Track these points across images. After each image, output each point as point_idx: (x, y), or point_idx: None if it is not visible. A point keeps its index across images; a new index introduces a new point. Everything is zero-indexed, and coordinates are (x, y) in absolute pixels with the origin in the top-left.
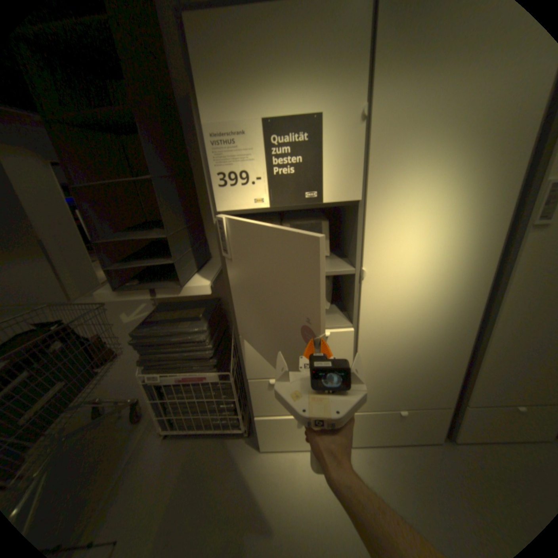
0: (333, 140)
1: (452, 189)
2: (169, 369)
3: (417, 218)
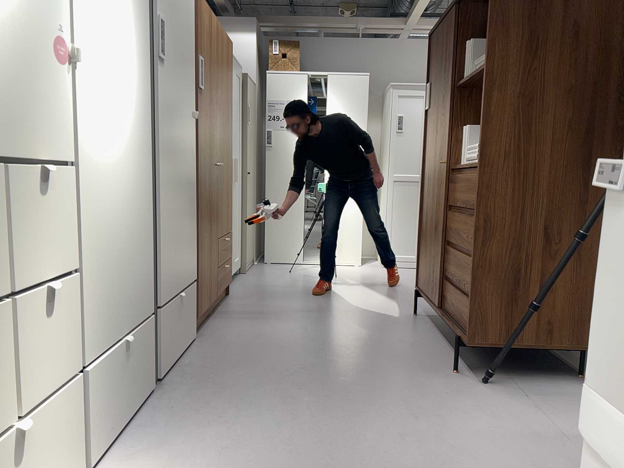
0: None
1: None
2: None
3: None
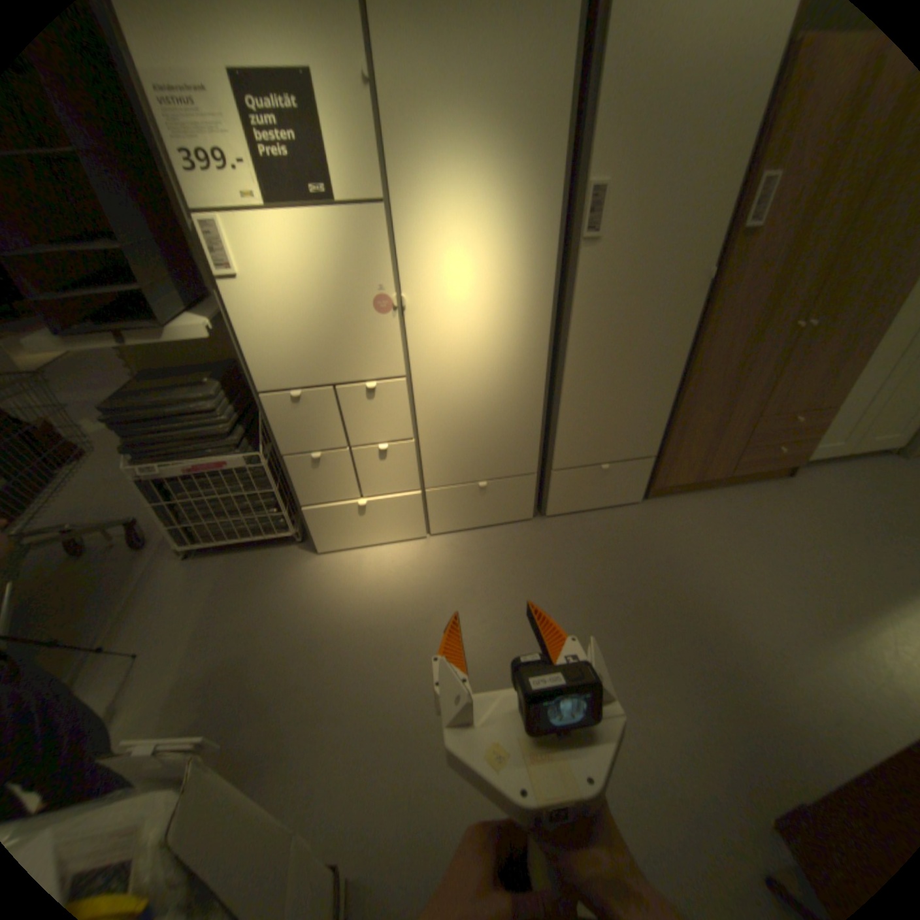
0: (333, 112)
1: (489, 189)
2: (172, 455)
3: (455, 227)
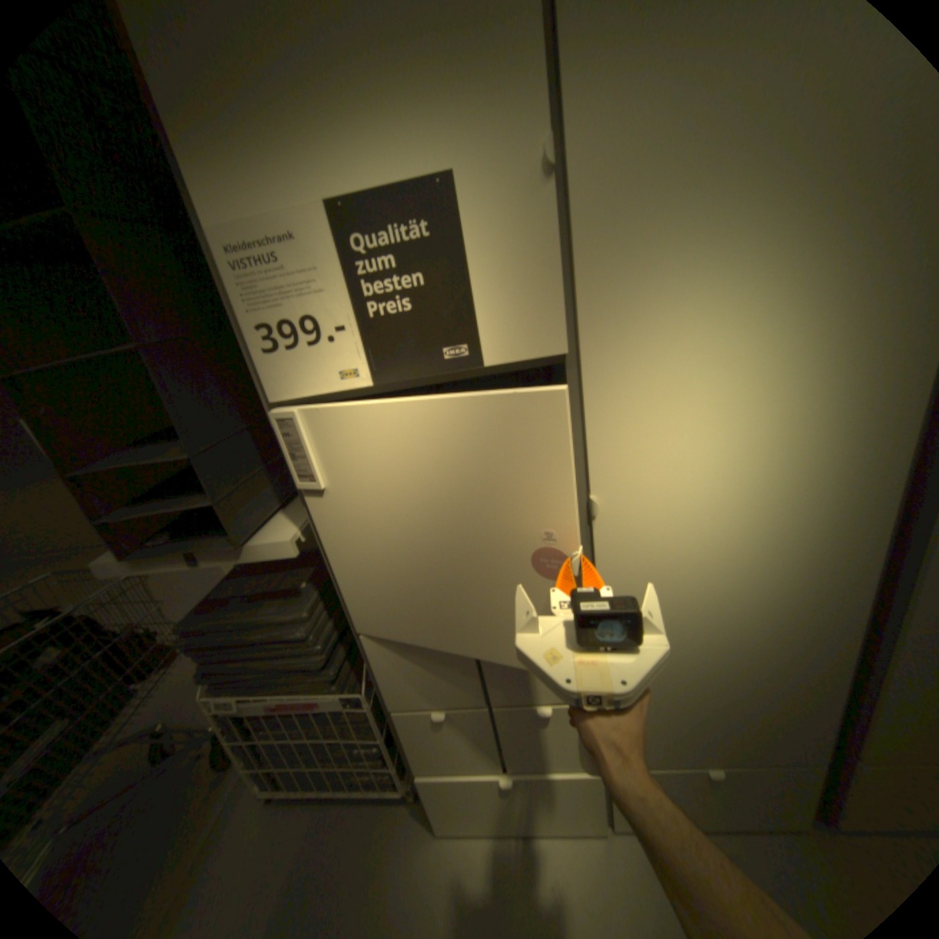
0: (486, 229)
1: (781, 309)
2: (252, 688)
3: (701, 382)
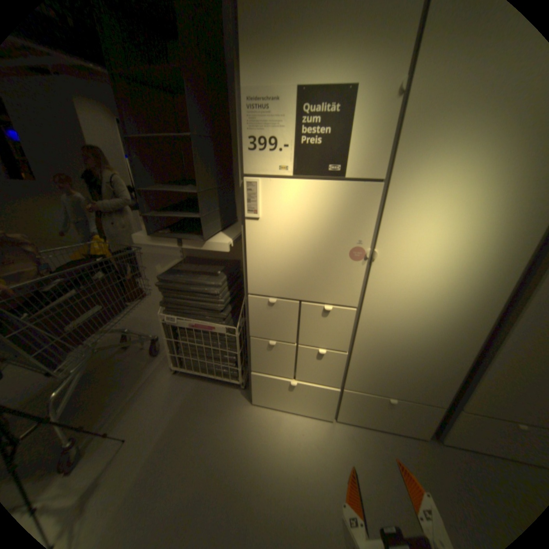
0: (366, 113)
1: (487, 179)
2: (186, 314)
3: (441, 206)
